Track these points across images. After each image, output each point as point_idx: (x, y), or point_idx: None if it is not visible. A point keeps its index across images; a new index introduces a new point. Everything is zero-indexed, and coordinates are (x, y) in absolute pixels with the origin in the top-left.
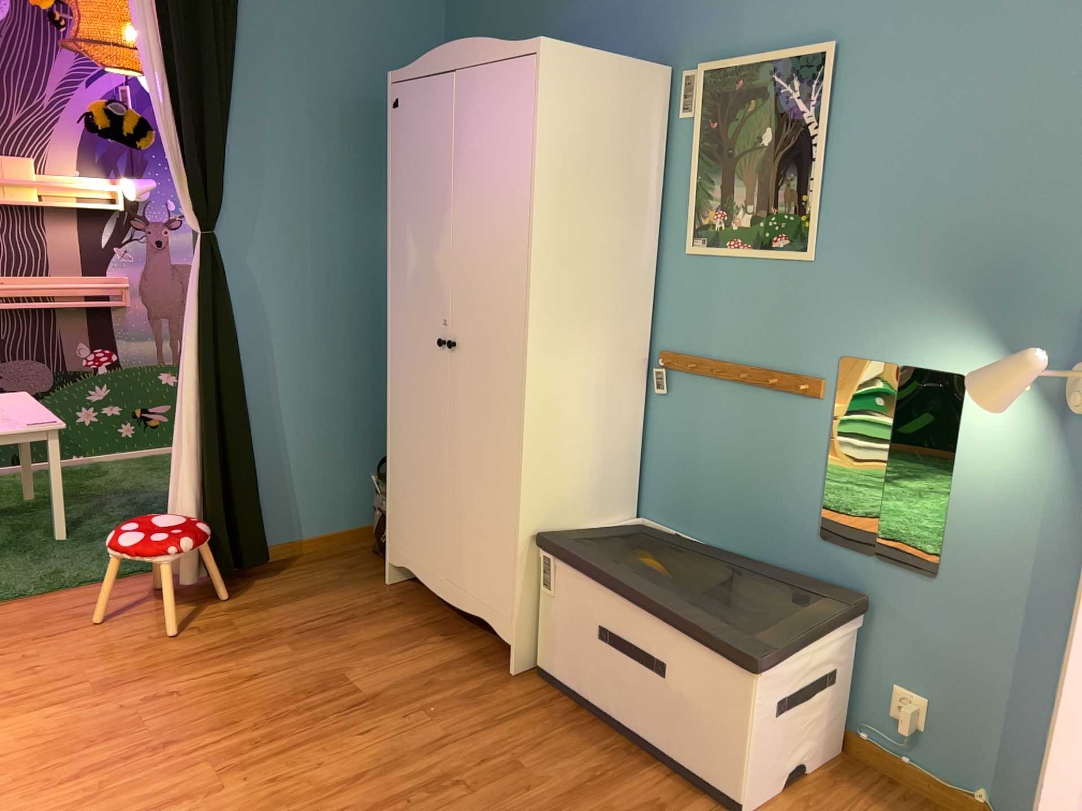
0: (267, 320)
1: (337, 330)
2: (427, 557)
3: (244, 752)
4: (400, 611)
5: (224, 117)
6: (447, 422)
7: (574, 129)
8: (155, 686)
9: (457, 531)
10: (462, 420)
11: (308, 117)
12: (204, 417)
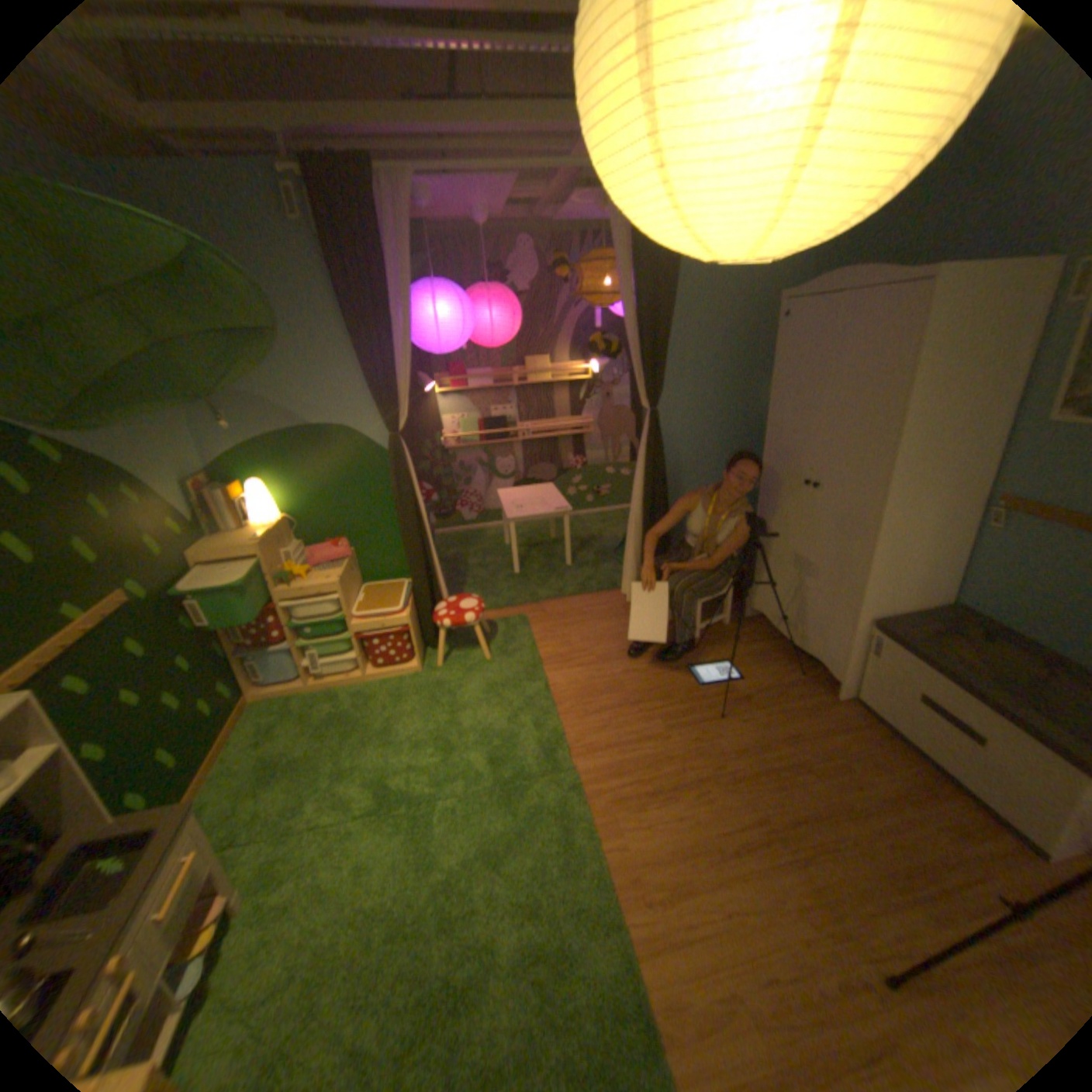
0: (679, 457)
1: (720, 460)
2: (777, 612)
3: (676, 718)
4: (755, 639)
5: (665, 338)
6: (803, 536)
7: (954, 334)
8: (624, 665)
9: (800, 600)
10: (812, 531)
11: (713, 325)
12: (645, 518)
